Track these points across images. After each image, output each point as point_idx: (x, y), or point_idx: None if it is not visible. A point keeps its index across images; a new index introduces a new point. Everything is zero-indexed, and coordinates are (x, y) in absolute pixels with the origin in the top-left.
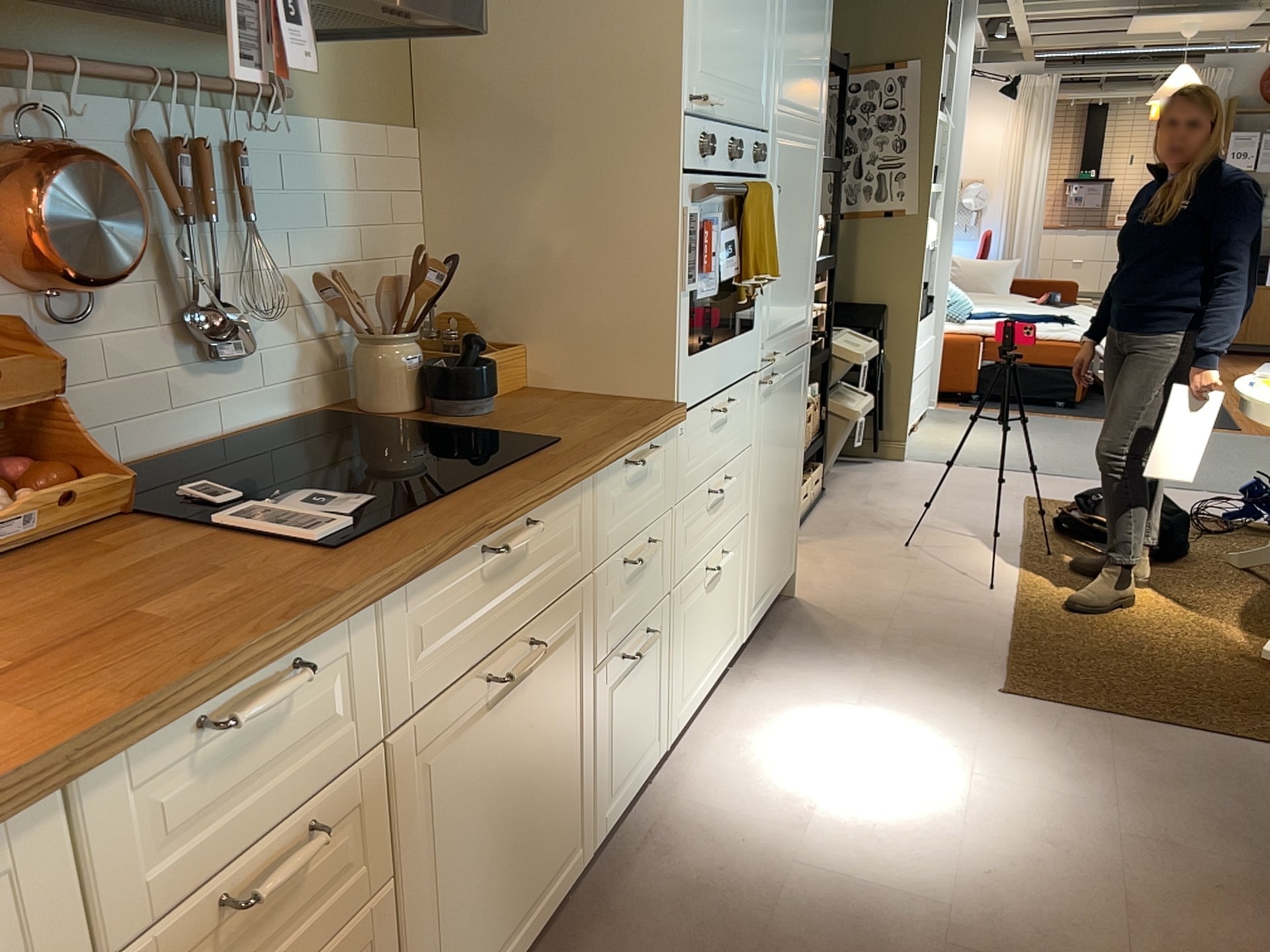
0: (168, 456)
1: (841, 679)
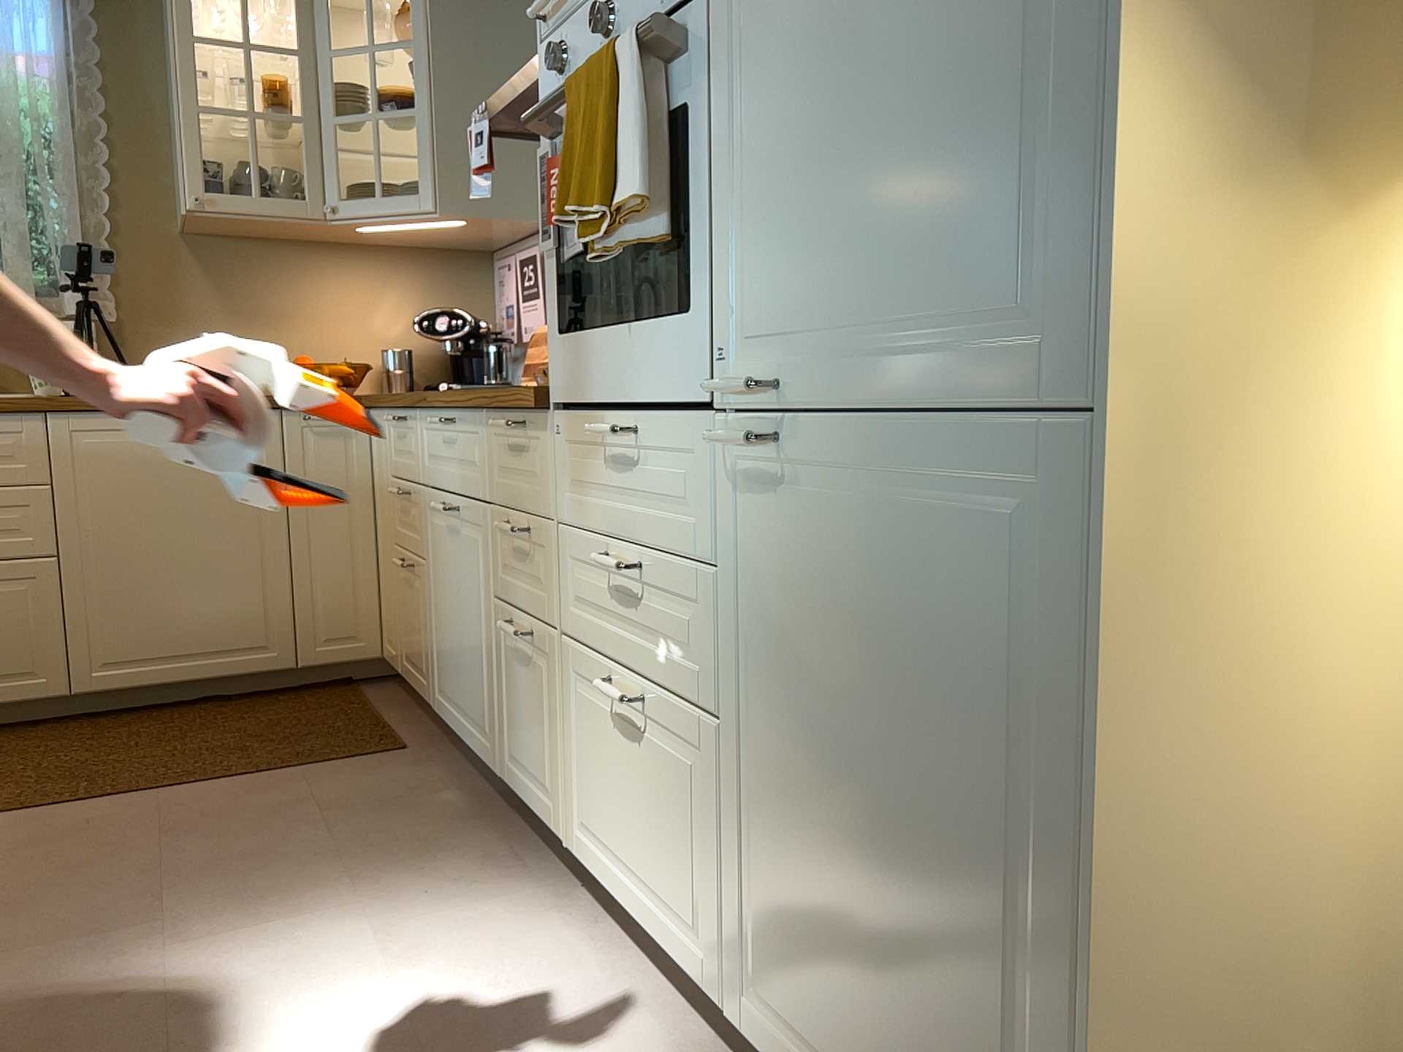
0: None
1: None
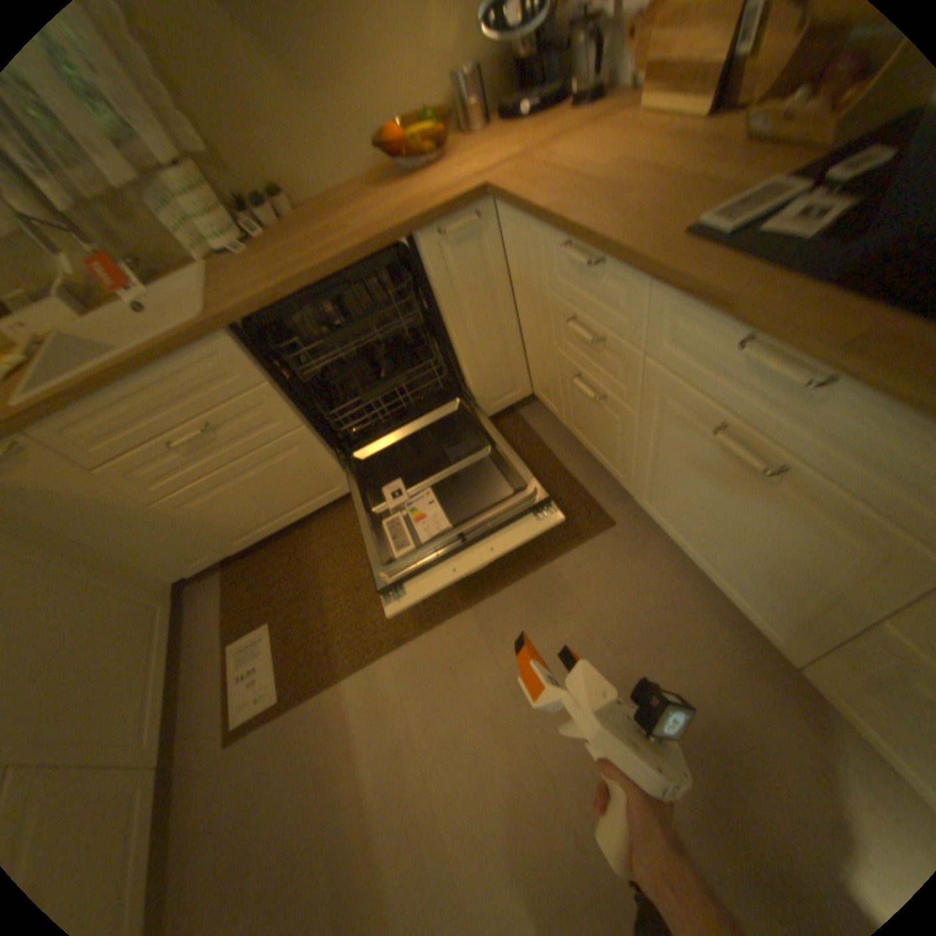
0: None
1: None
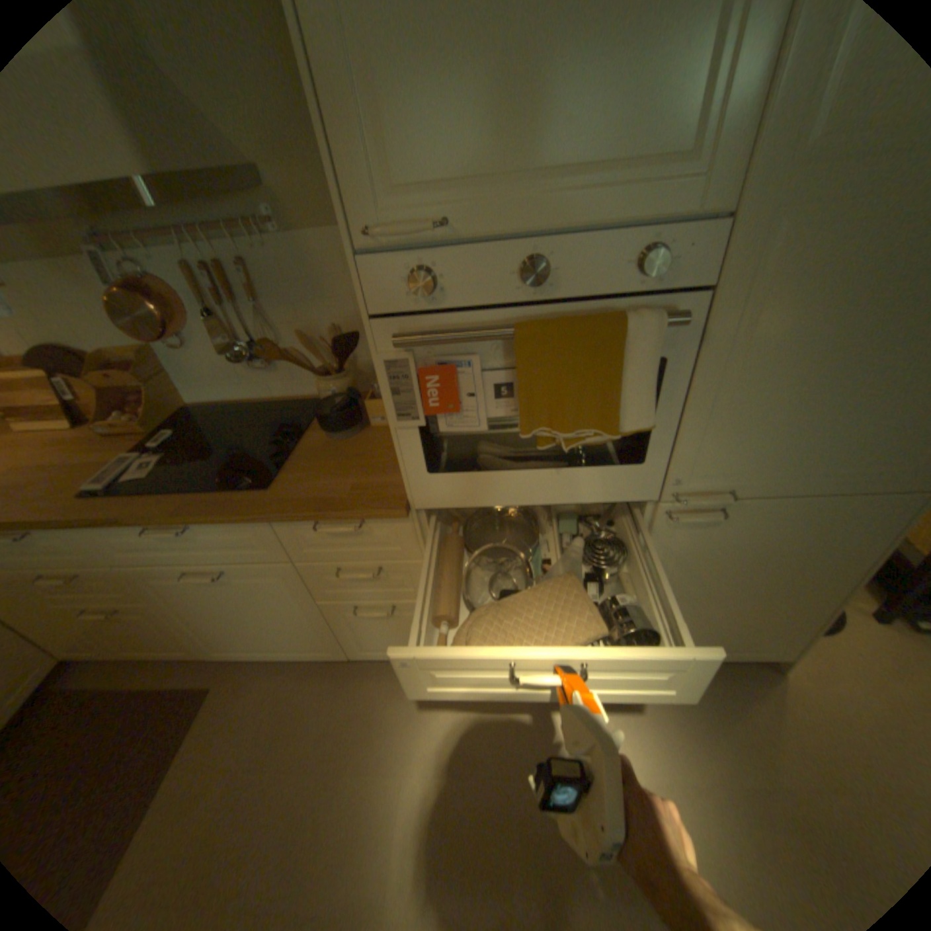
0: (244, 402)
1: (659, 761)
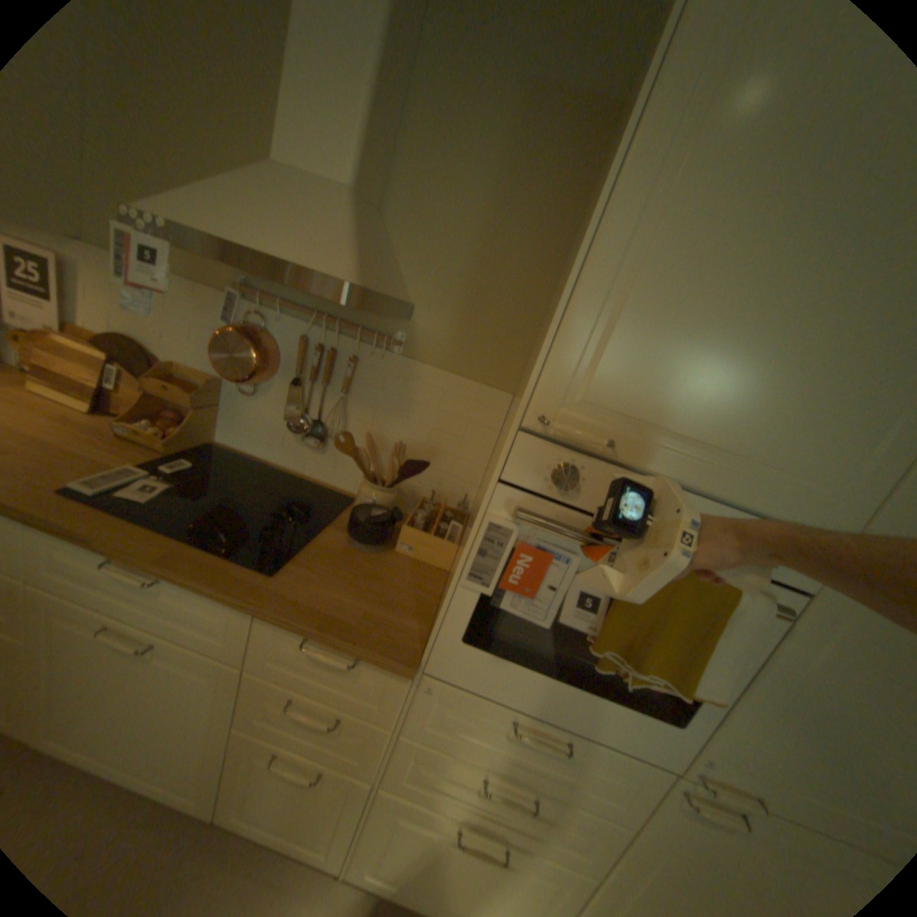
0: (274, 468)
1: None
